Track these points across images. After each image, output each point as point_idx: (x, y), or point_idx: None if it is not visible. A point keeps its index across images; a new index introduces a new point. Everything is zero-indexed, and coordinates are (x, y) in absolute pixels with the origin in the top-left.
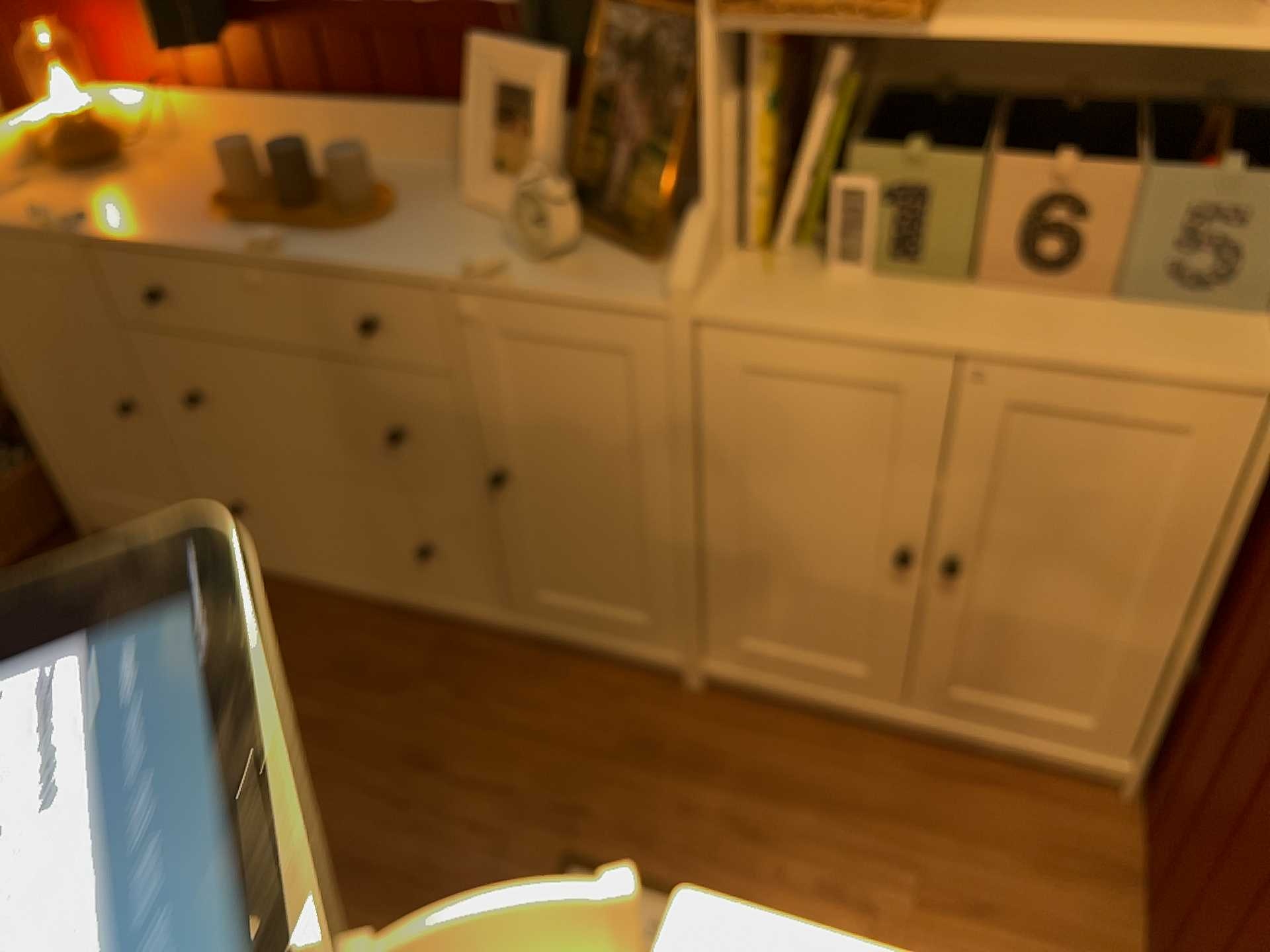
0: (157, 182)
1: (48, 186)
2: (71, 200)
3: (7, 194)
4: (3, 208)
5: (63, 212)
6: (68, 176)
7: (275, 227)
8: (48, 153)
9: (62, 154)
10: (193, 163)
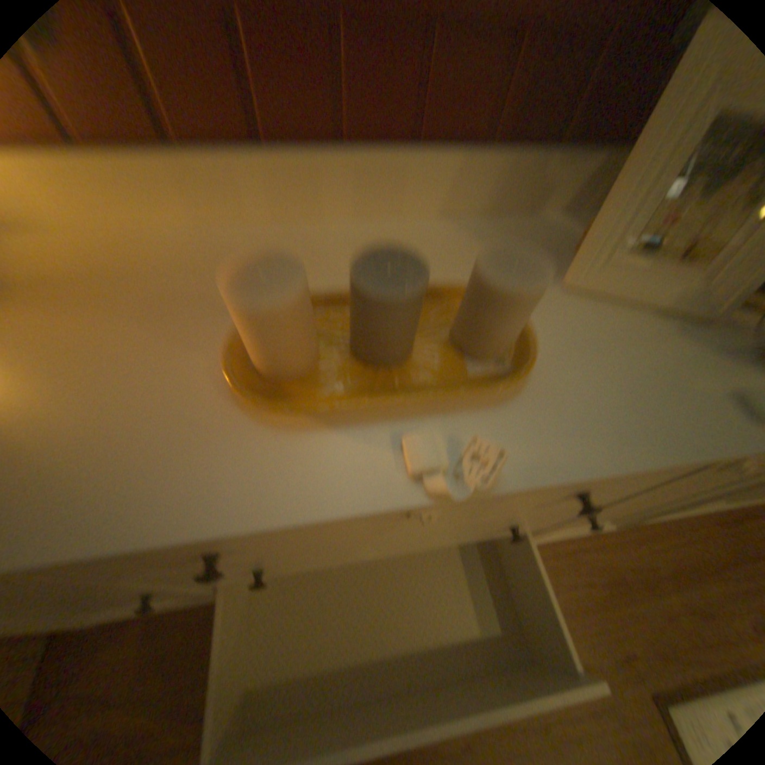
0: (55, 340)
1: None
2: None
3: None
4: None
5: None
6: None
7: (409, 410)
8: None
9: None
10: (82, 277)
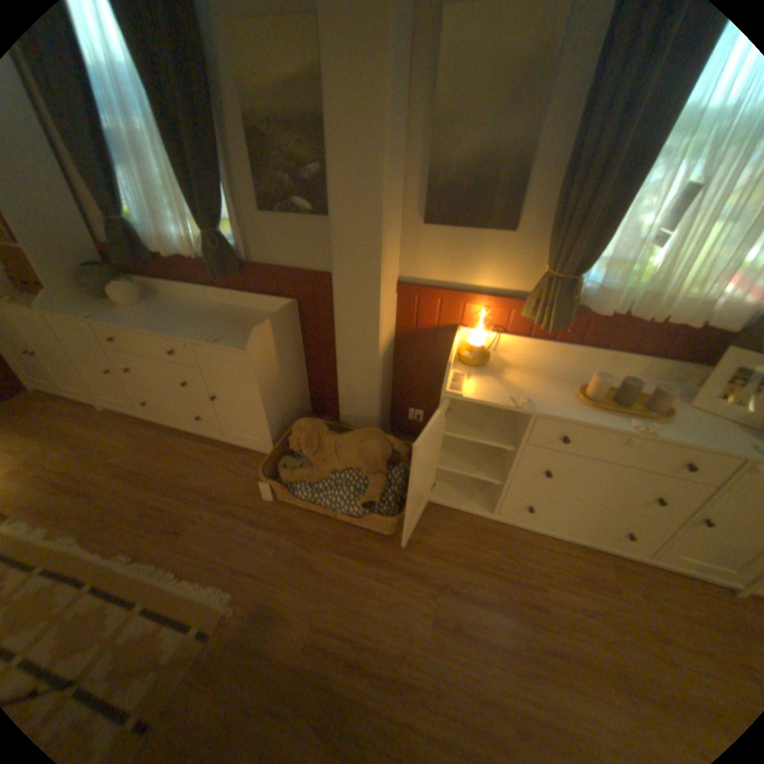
0: (530, 382)
1: (482, 380)
2: (506, 391)
3: (471, 384)
4: (481, 393)
5: (515, 399)
6: (482, 374)
7: (630, 418)
8: (472, 363)
9: (478, 364)
10: (528, 370)
